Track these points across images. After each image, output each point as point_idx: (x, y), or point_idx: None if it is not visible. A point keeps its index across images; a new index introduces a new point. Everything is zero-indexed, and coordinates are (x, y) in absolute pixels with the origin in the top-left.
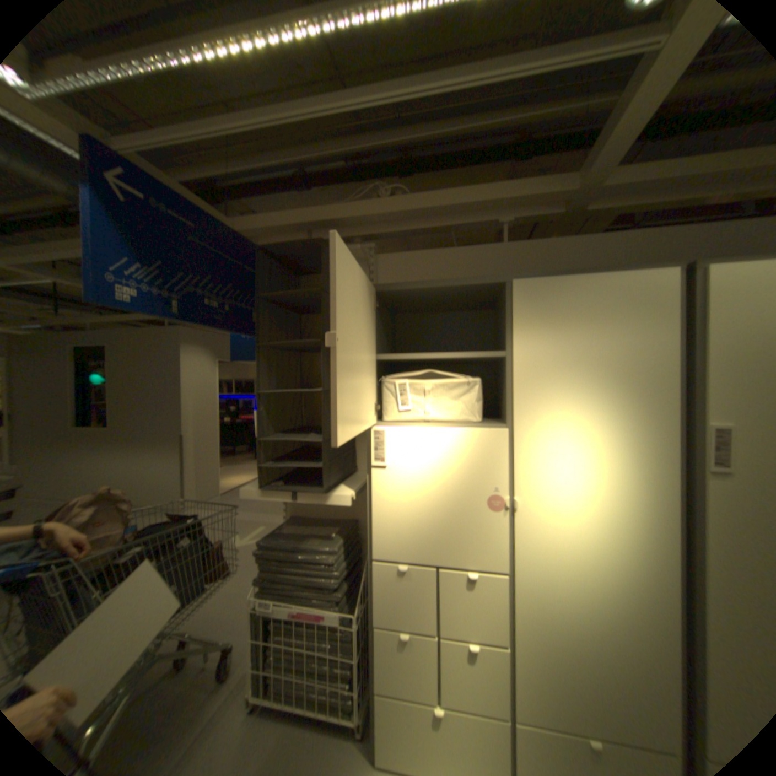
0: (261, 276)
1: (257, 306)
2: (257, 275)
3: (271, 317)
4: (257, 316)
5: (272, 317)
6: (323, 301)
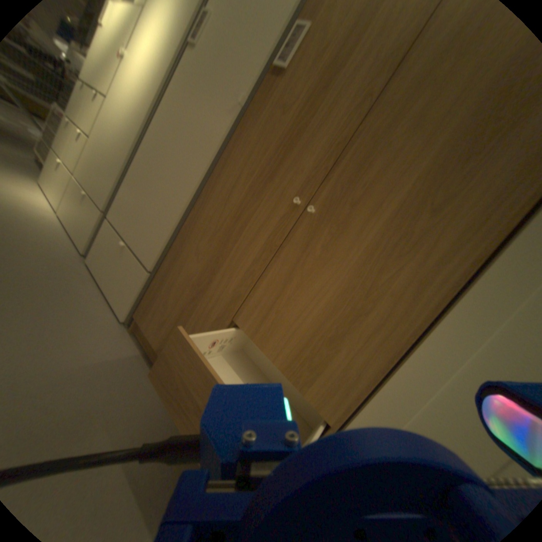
0: None
1: None
2: None
3: None
4: None
5: None
6: None
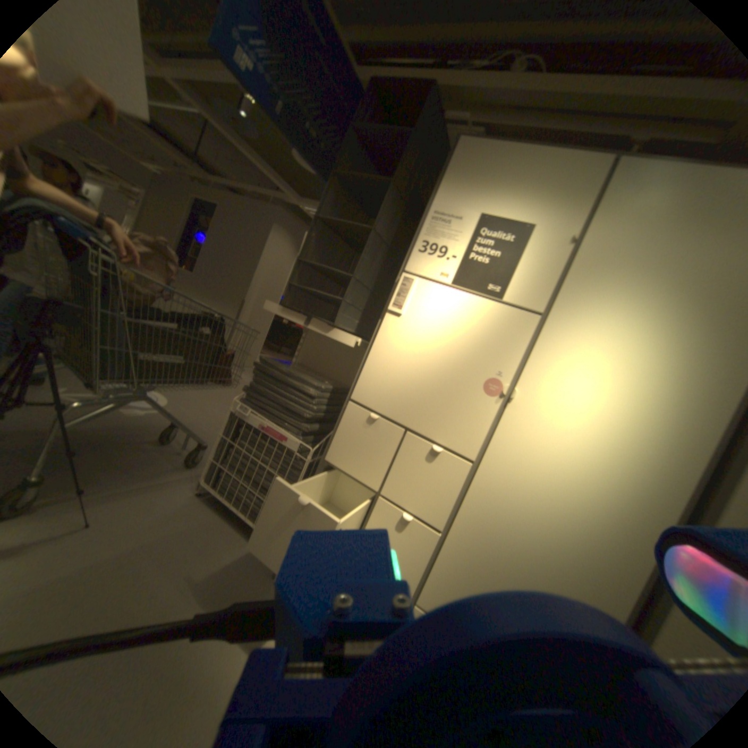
0: (361, 111)
1: (346, 136)
2: (359, 107)
3: (355, 160)
4: (343, 146)
5: (356, 160)
6: (409, 145)
